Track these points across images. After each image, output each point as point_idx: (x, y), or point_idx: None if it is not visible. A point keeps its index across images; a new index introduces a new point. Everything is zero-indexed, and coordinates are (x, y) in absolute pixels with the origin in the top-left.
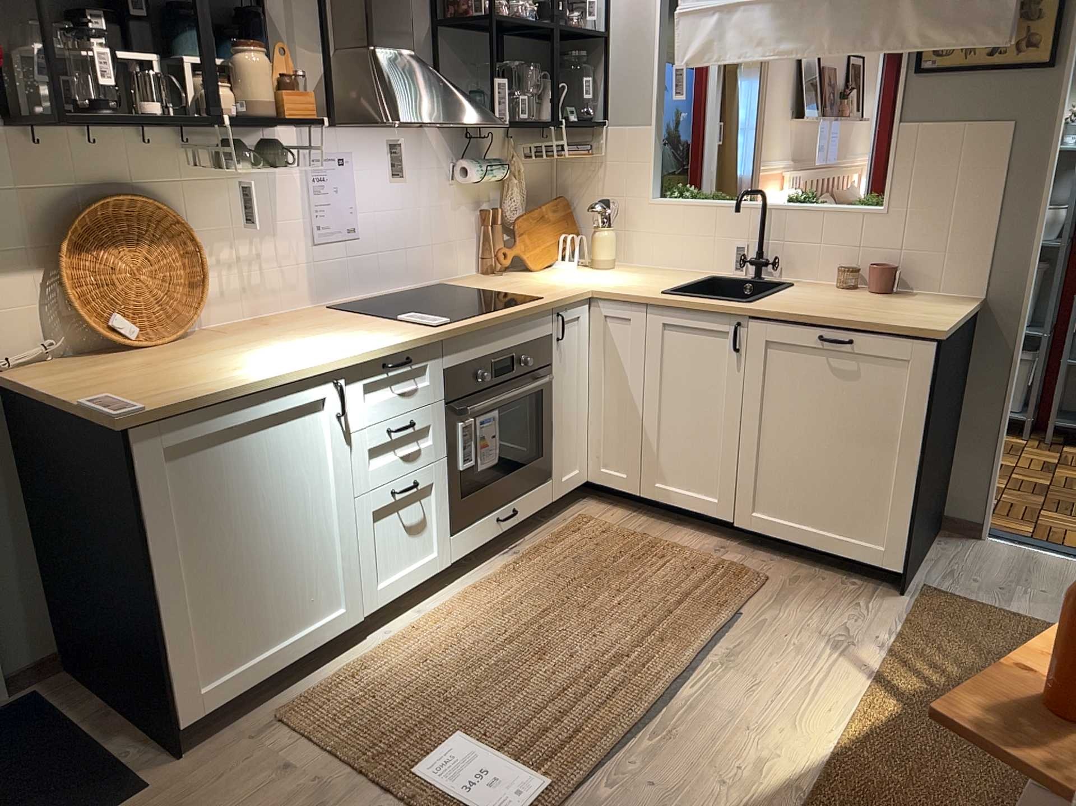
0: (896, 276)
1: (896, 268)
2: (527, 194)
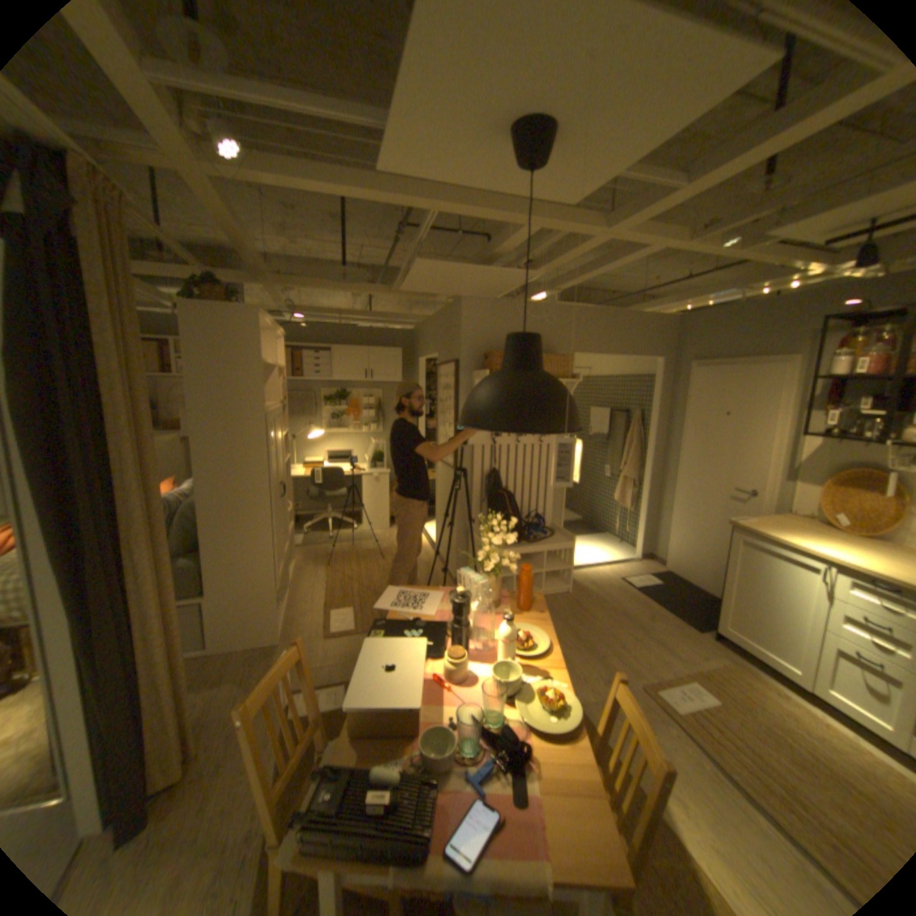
0: None
1: None
2: None
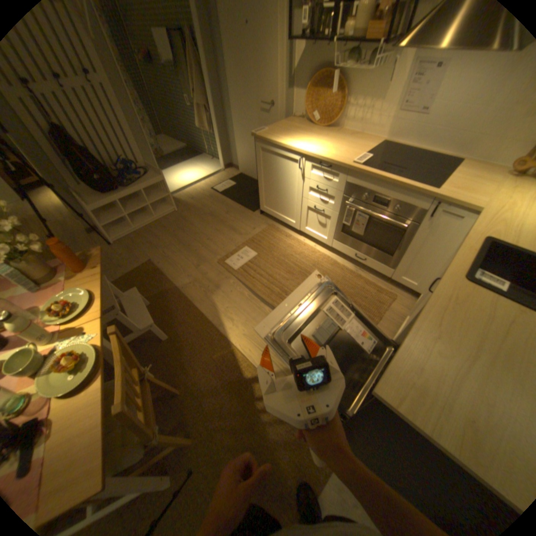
0: None
1: None
2: None
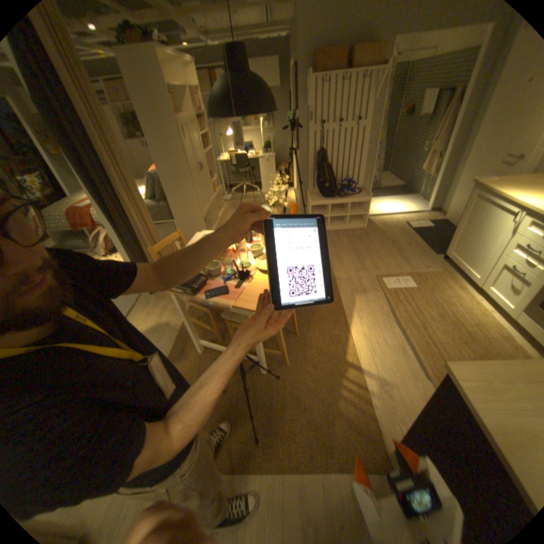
0: None
1: None
2: None
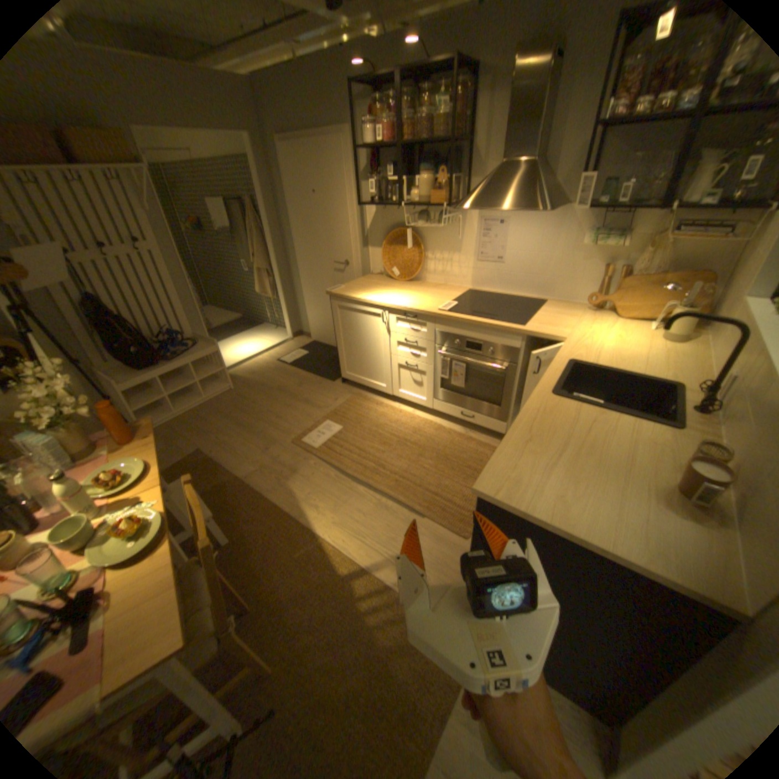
0: (703, 490)
1: (708, 483)
2: (683, 262)
